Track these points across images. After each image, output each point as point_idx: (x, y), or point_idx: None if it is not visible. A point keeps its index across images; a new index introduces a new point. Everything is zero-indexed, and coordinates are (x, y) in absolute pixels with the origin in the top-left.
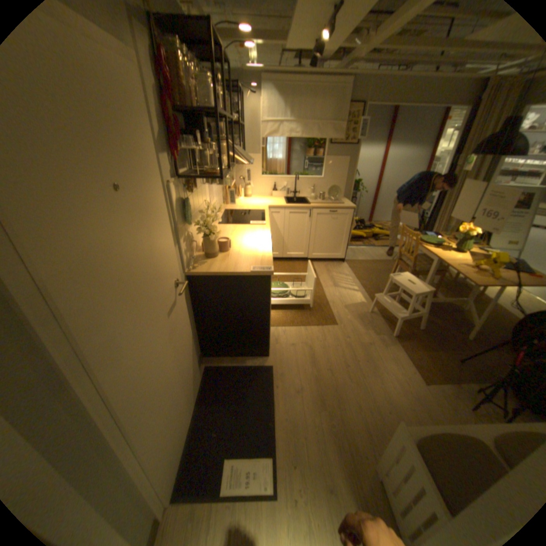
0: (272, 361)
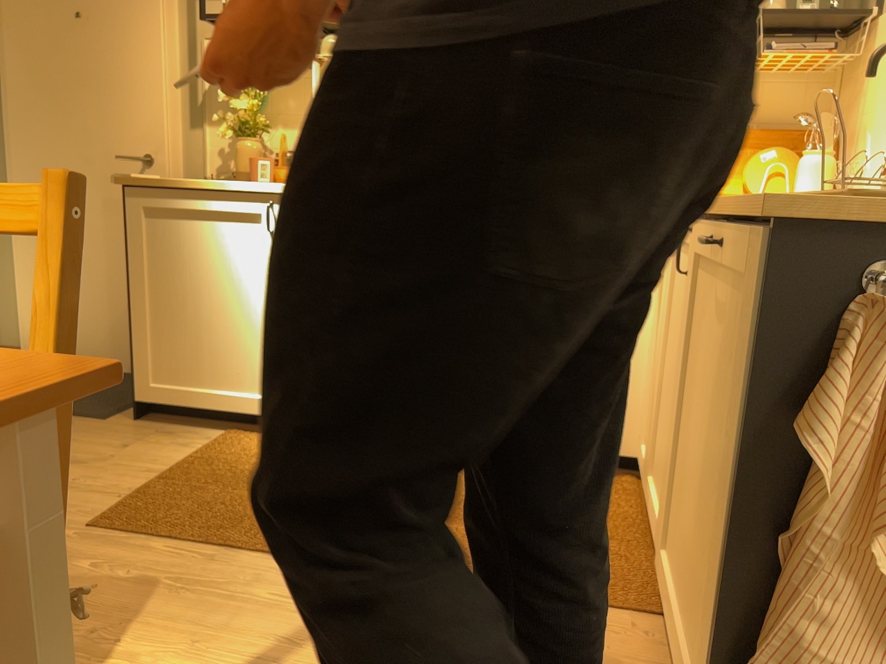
0: (116, 421)
